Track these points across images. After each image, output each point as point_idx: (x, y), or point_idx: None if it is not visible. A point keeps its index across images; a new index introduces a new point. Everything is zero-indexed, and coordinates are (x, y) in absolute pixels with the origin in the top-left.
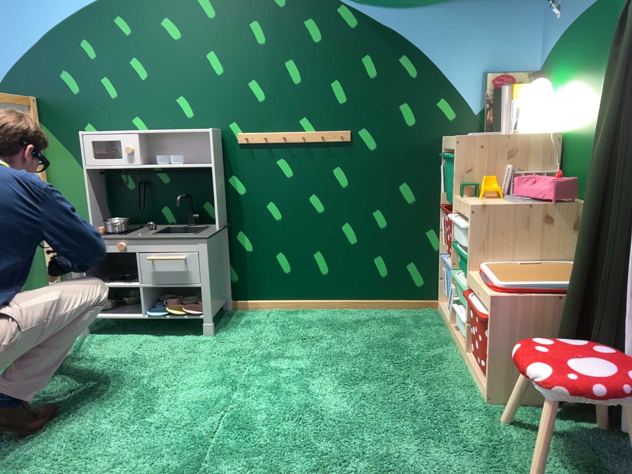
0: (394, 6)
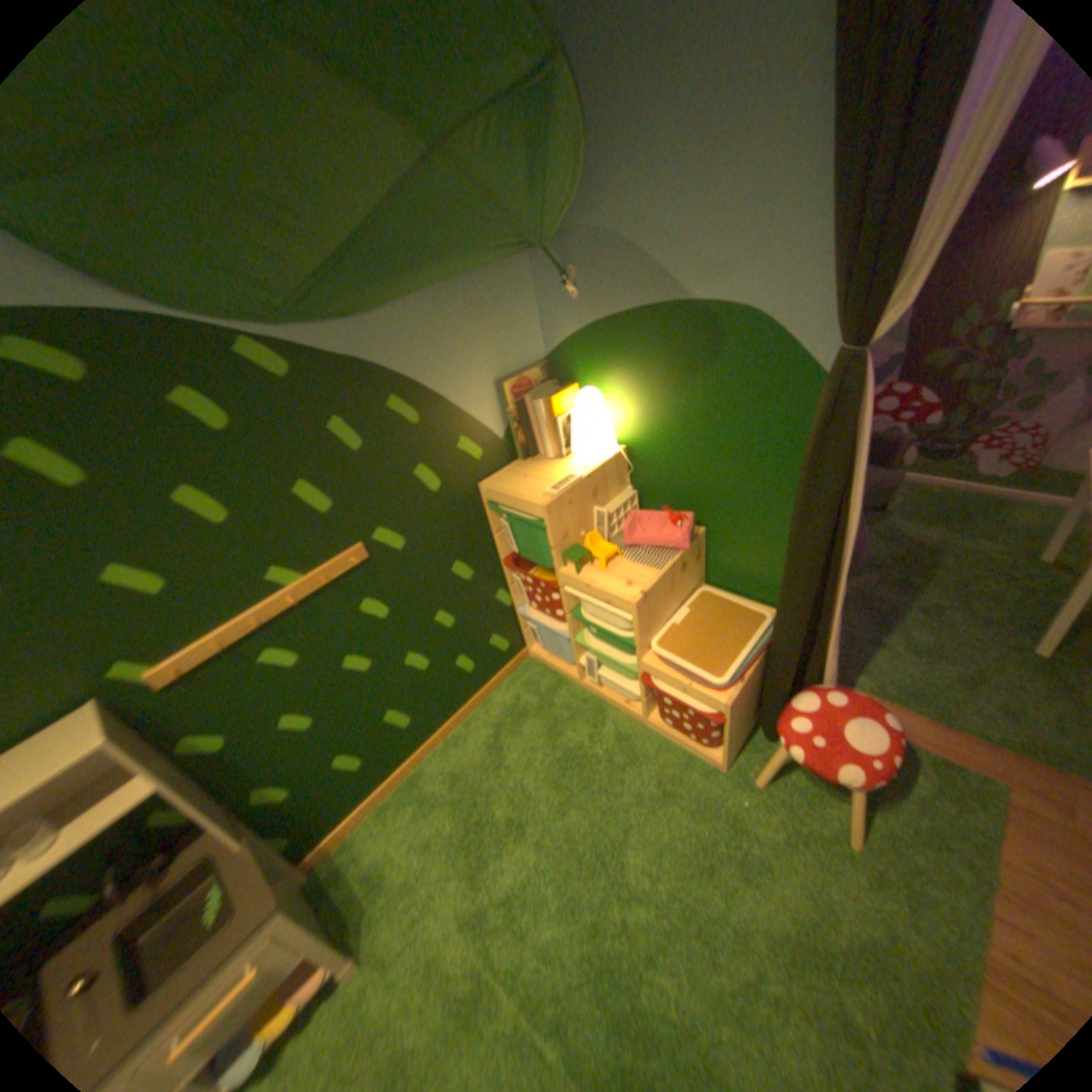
0: (346, 315)
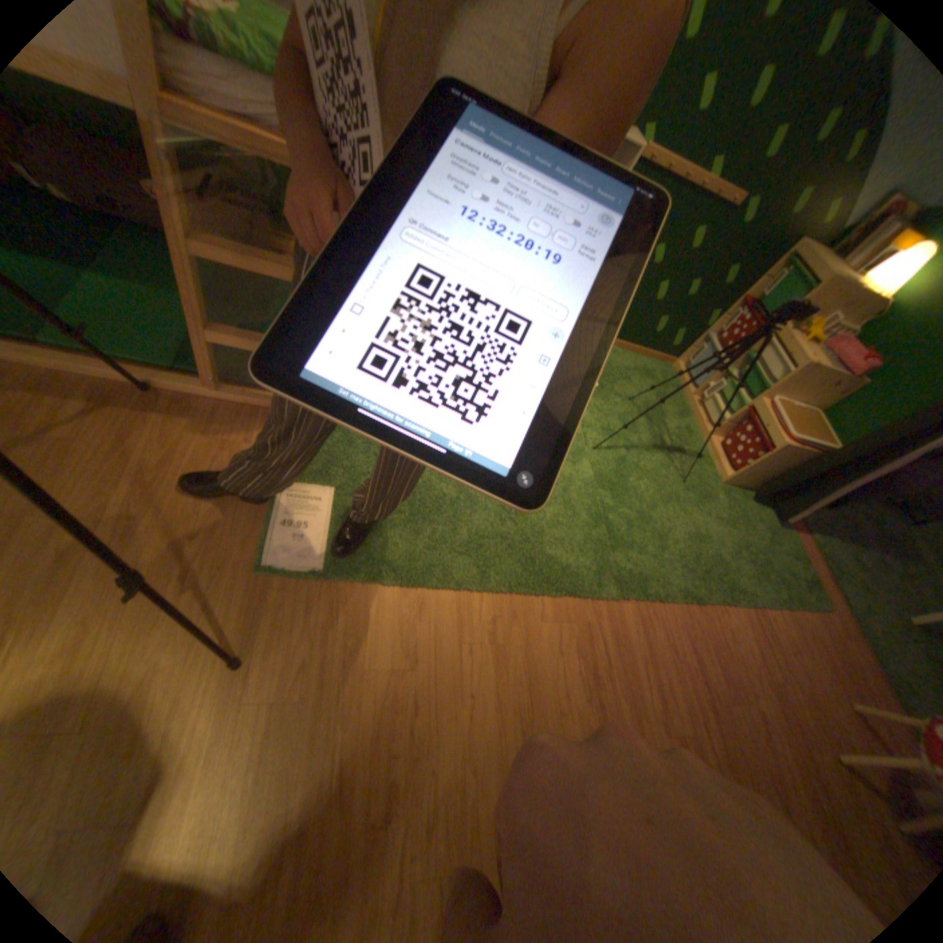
0: None
